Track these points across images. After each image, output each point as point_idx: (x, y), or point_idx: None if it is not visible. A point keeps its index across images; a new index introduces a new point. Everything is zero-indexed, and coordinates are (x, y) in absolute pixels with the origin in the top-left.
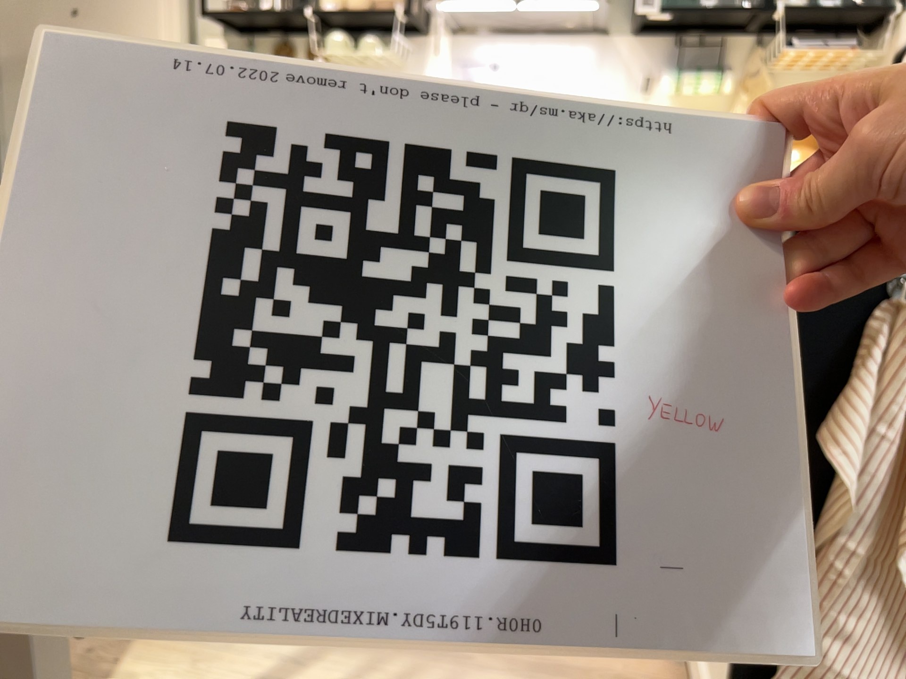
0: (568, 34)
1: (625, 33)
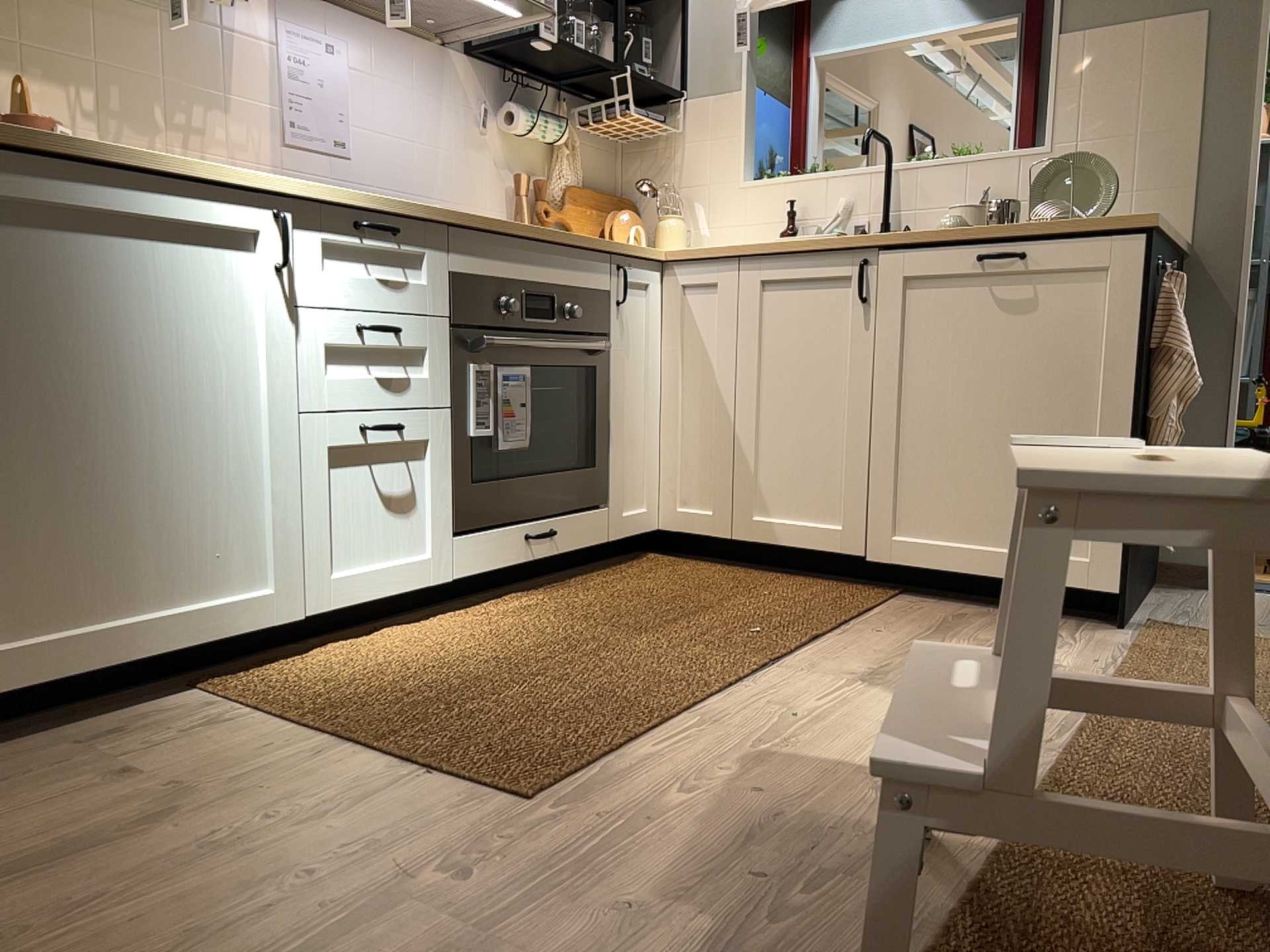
0: (397, 33)
1: (462, 52)
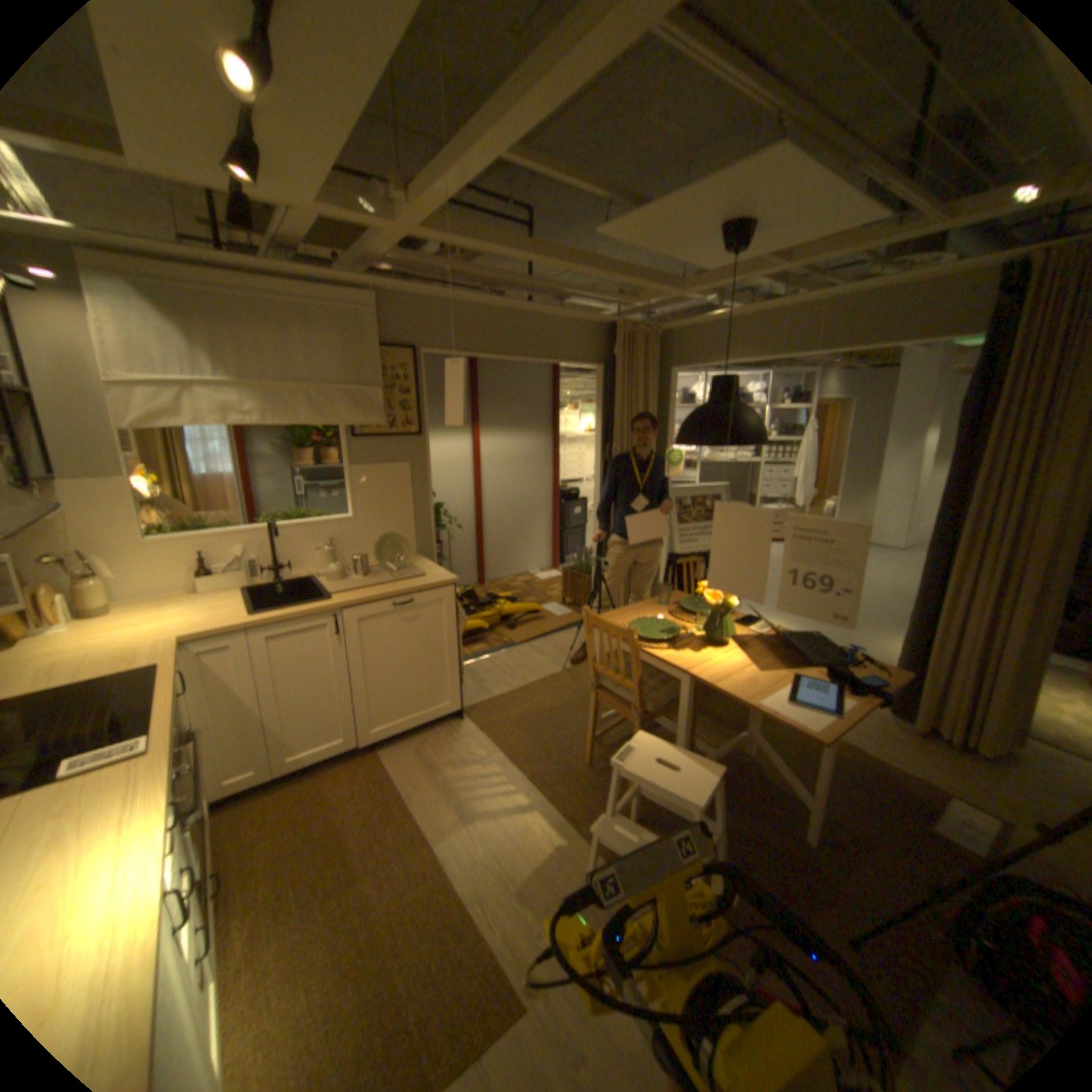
0: None
1: None
